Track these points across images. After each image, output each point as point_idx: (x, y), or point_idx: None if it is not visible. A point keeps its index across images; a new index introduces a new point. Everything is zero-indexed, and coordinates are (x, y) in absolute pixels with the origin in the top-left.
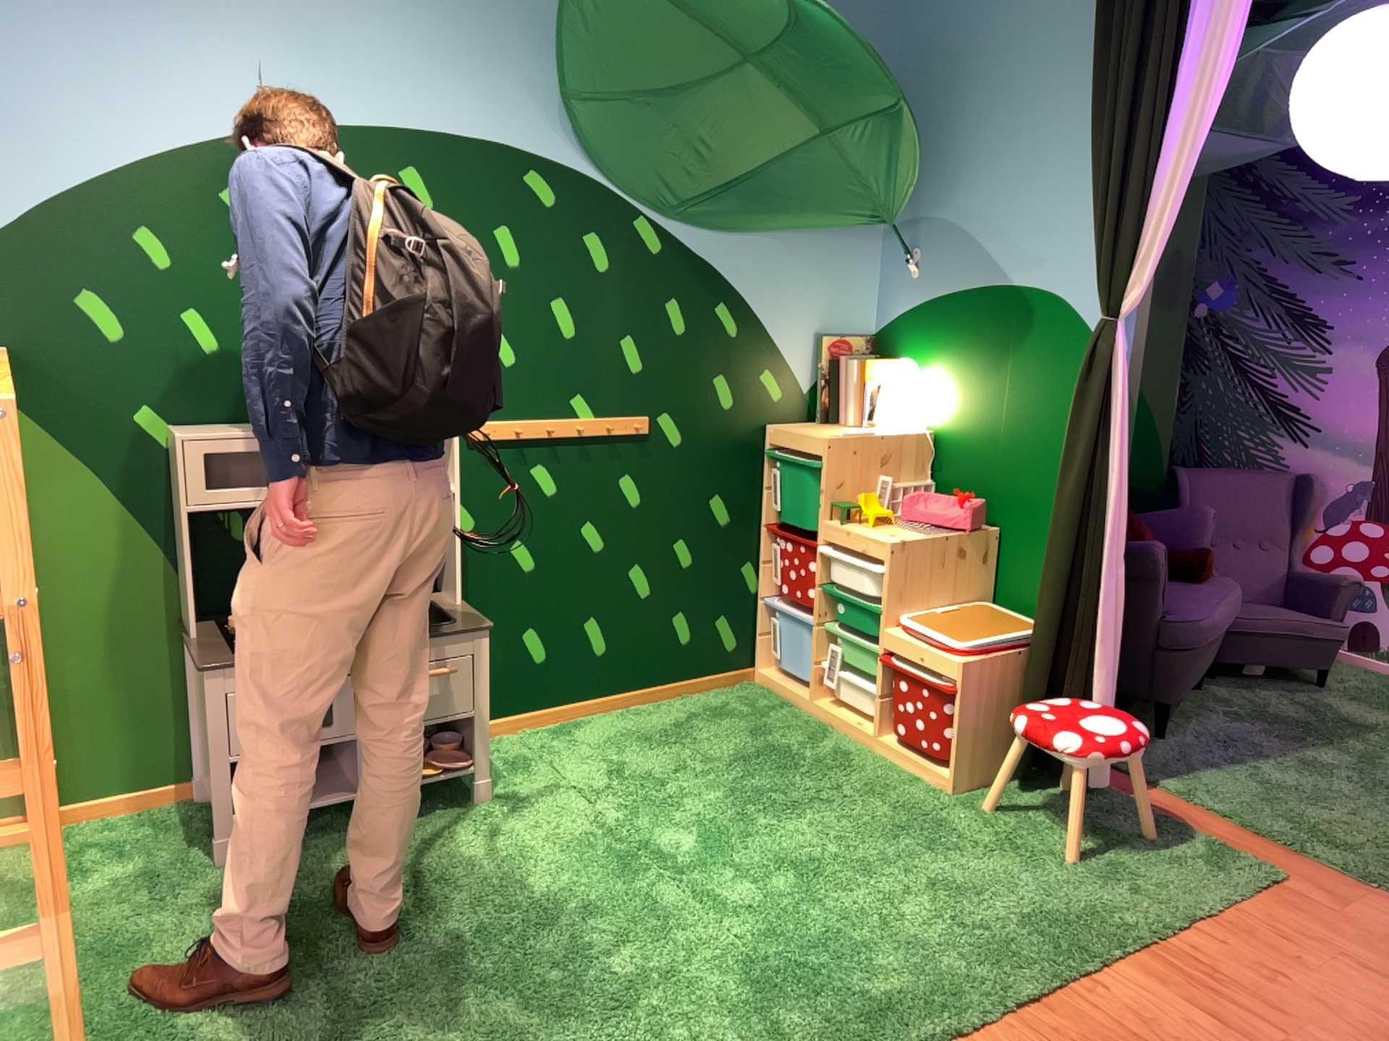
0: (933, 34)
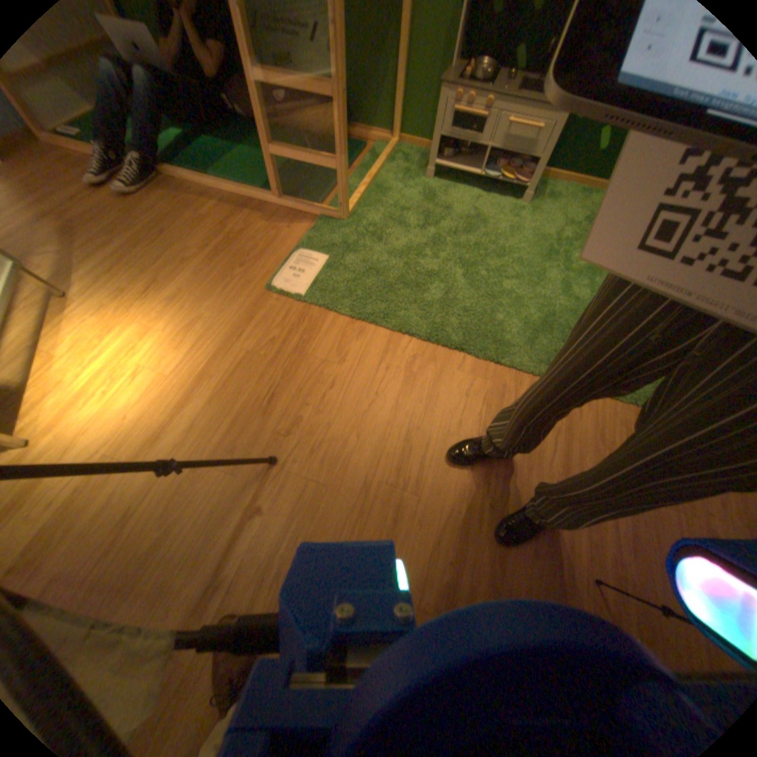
0: None
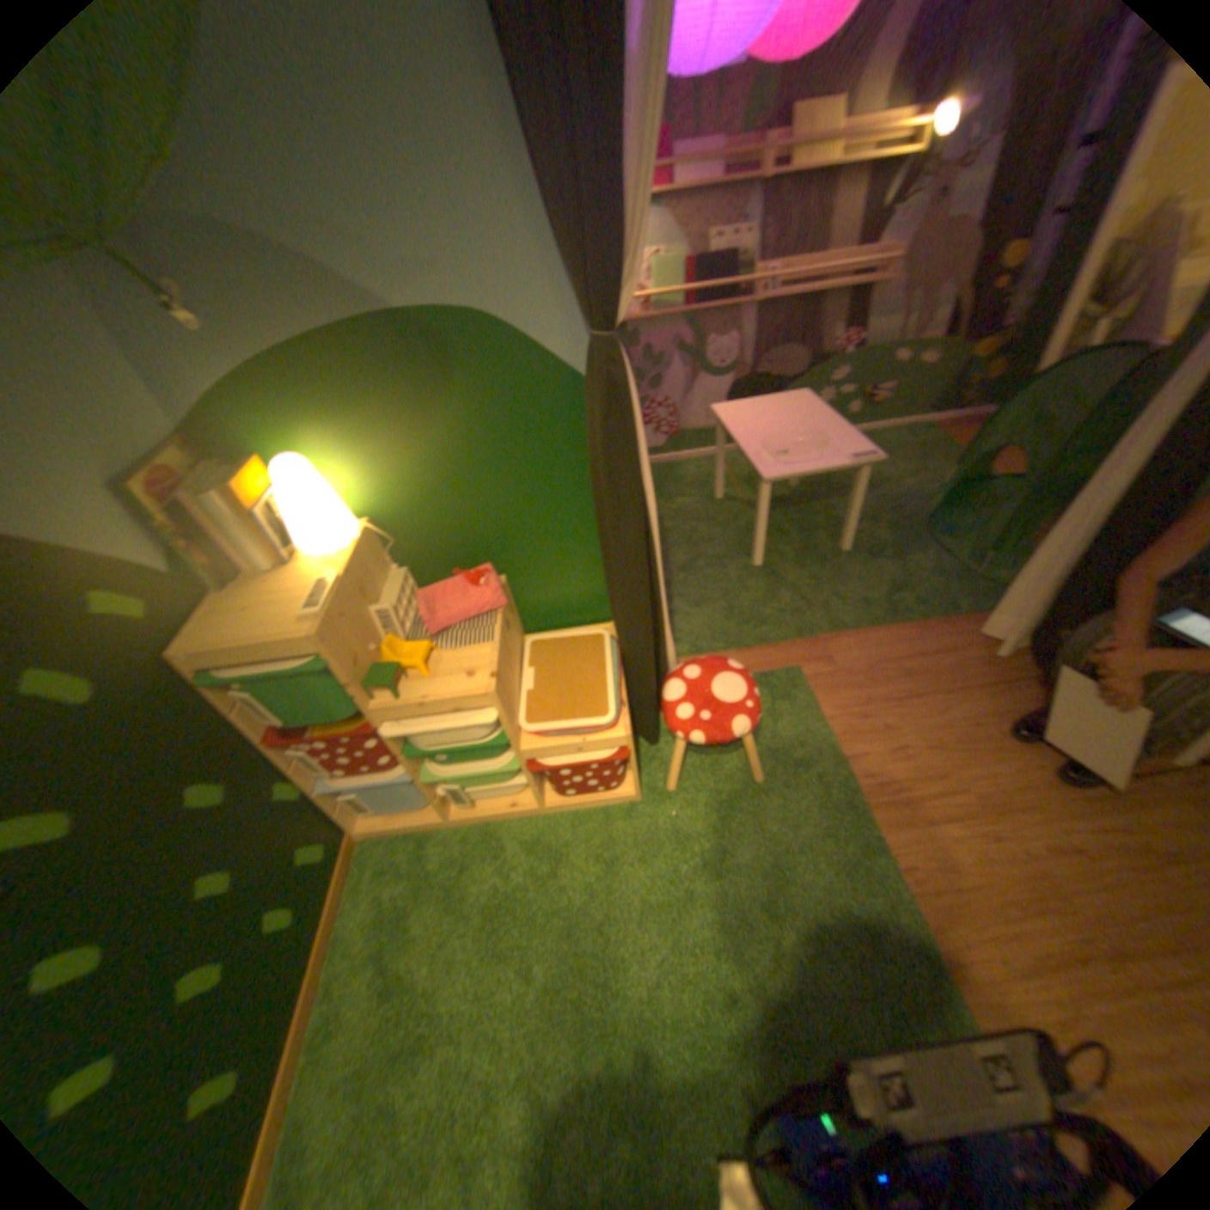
0: None
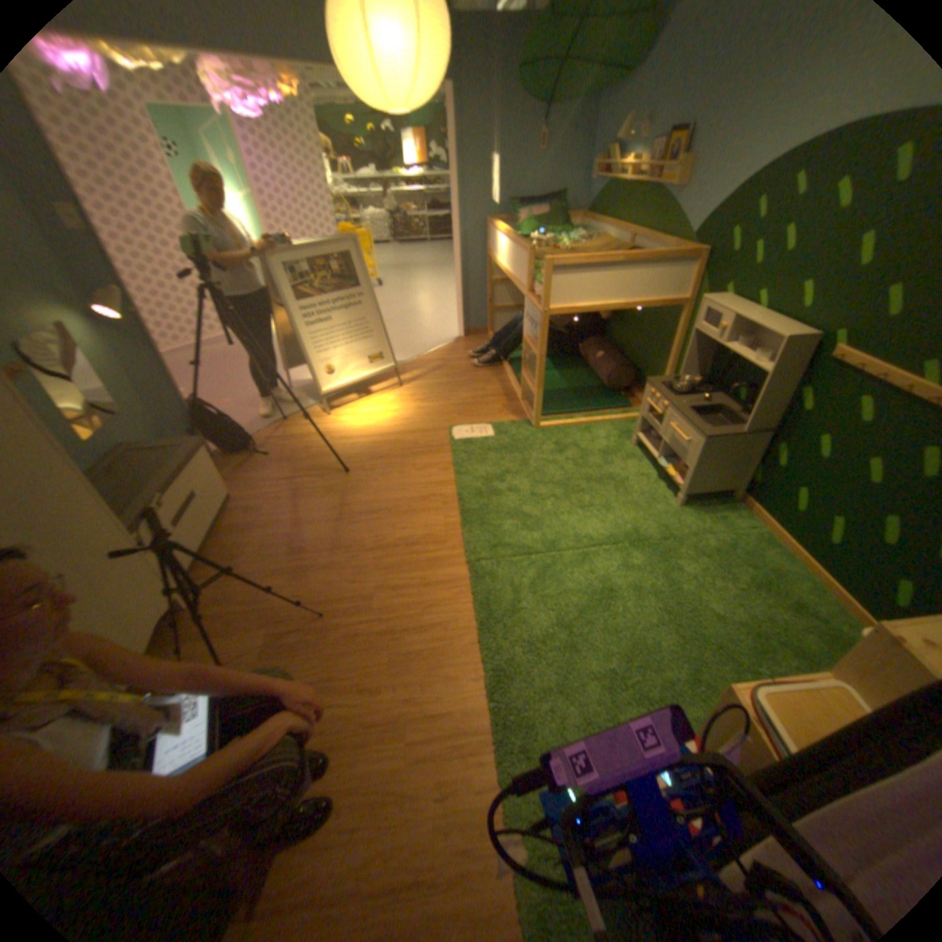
0: None
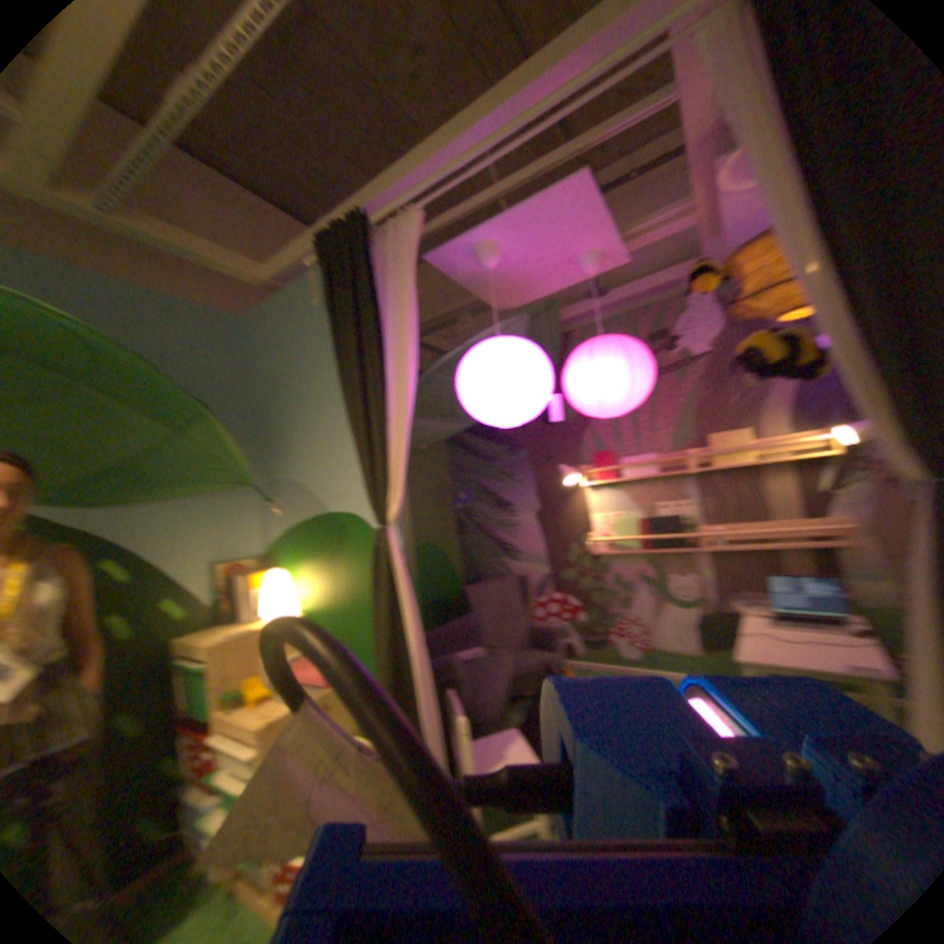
0: (267, 369)
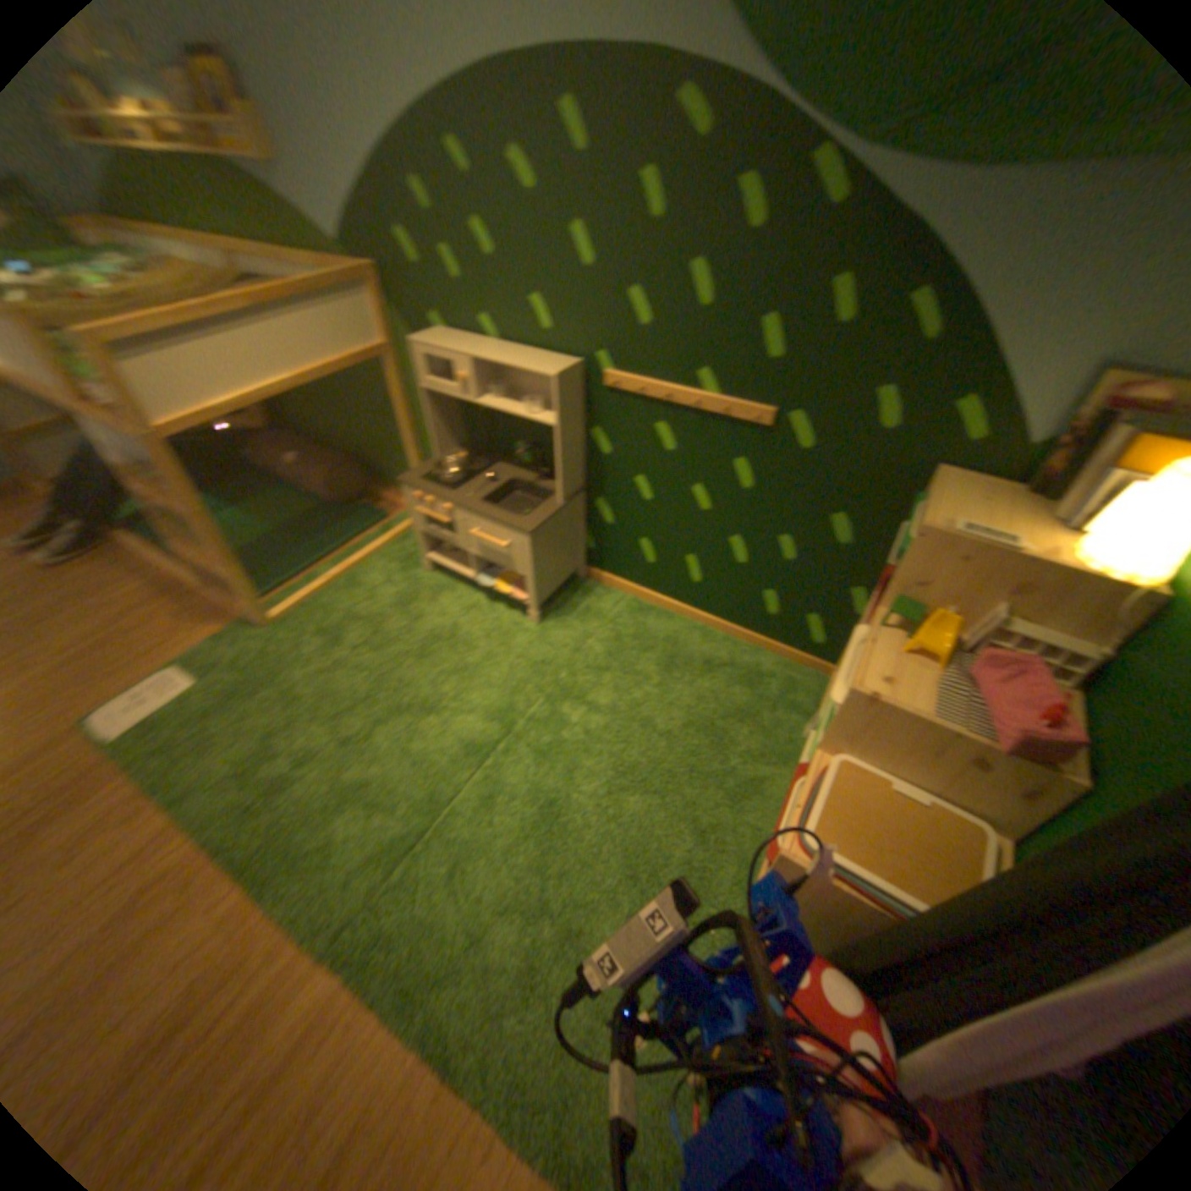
0: None
